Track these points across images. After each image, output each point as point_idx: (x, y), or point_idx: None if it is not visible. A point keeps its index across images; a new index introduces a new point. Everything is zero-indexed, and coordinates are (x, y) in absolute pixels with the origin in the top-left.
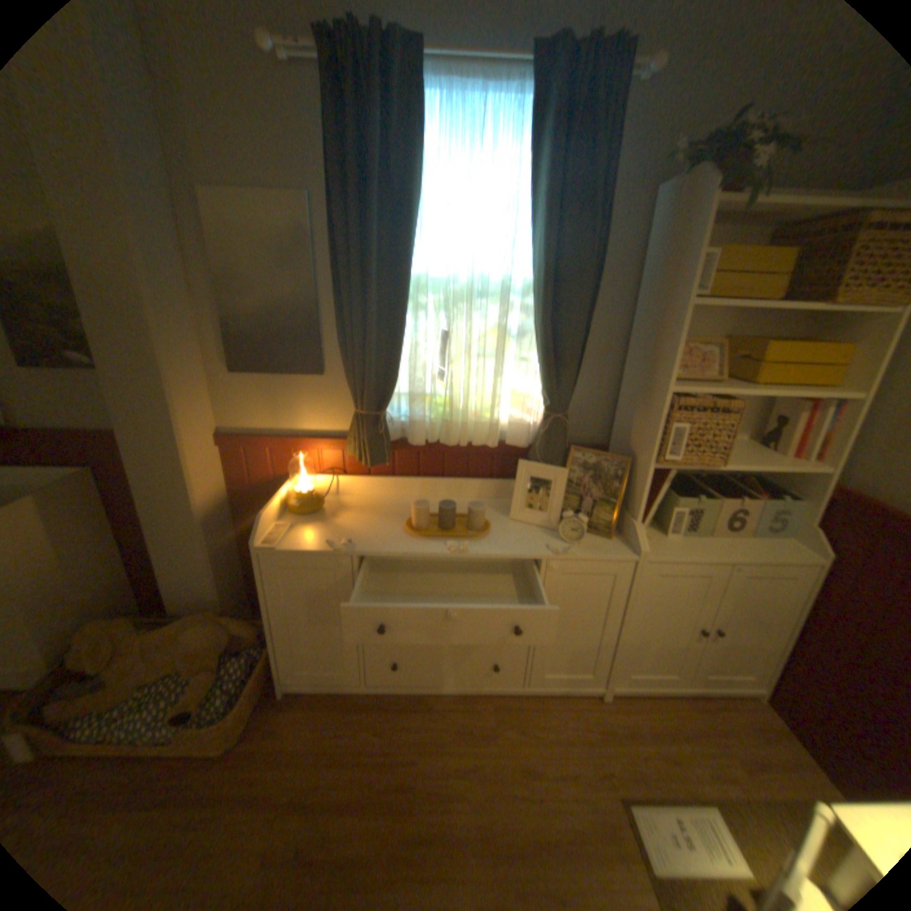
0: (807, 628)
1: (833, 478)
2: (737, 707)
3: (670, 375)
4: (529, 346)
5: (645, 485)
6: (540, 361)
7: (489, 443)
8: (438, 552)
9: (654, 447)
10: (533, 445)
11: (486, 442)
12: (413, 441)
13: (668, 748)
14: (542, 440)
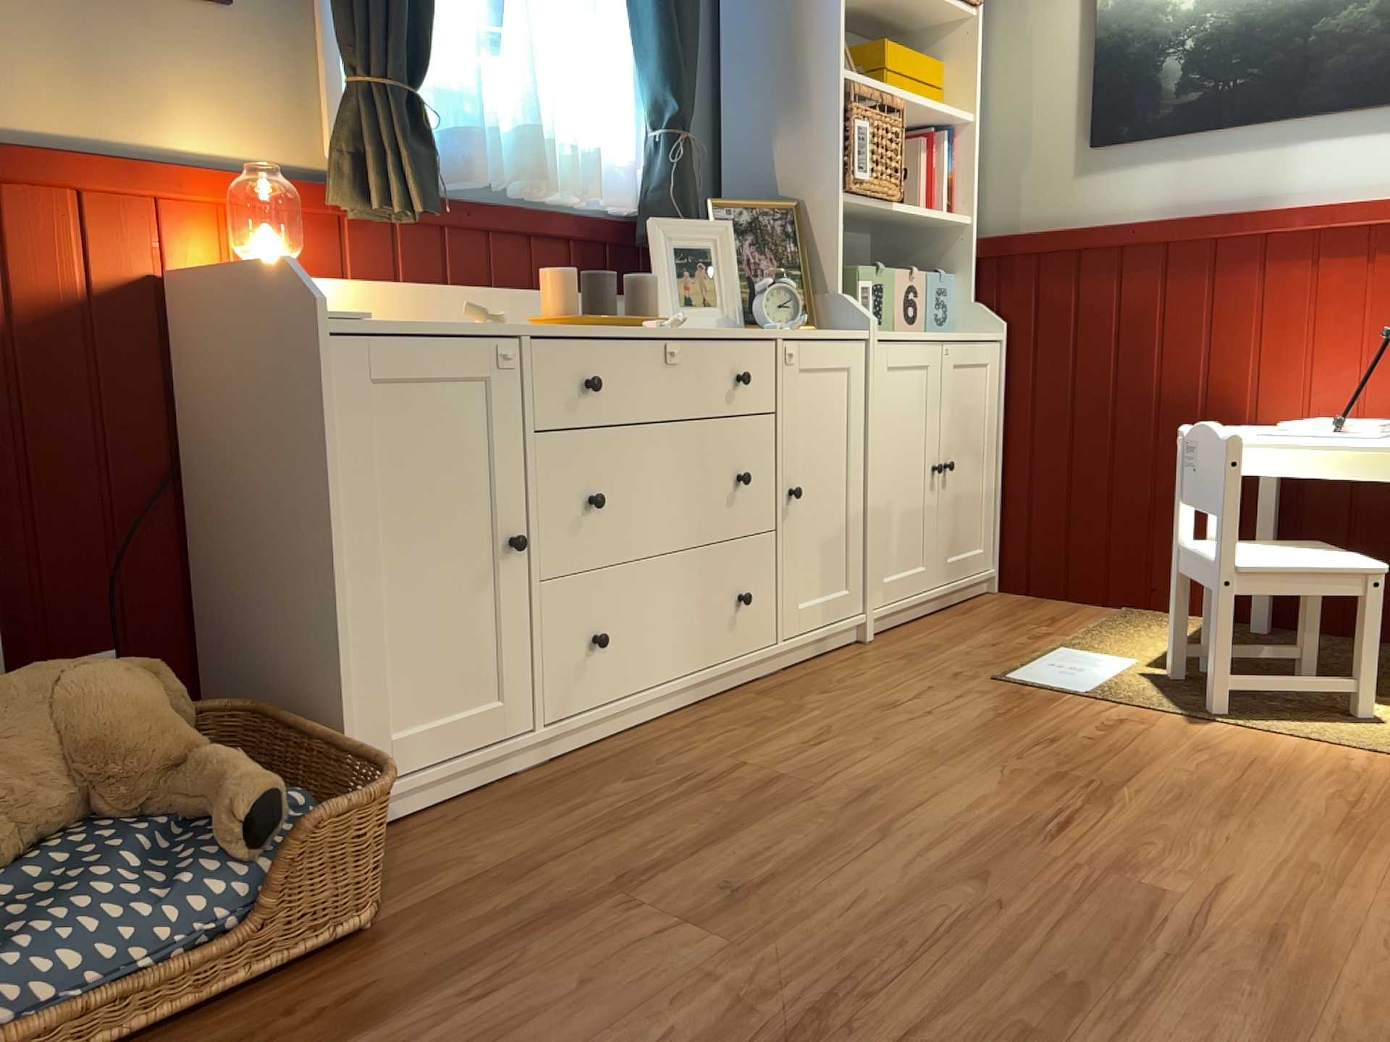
0: (1006, 443)
1: (971, 232)
2: (980, 602)
3: (835, 52)
4: (616, 17)
5: (834, 230)
6: (648, 39)
7: (593, 191)
8: (645, 331)
9: (836, 165)
10: (645, 207)
11: (583, 192)
12: (467, 175)
13: (971, 641)
14: (675, 181)
